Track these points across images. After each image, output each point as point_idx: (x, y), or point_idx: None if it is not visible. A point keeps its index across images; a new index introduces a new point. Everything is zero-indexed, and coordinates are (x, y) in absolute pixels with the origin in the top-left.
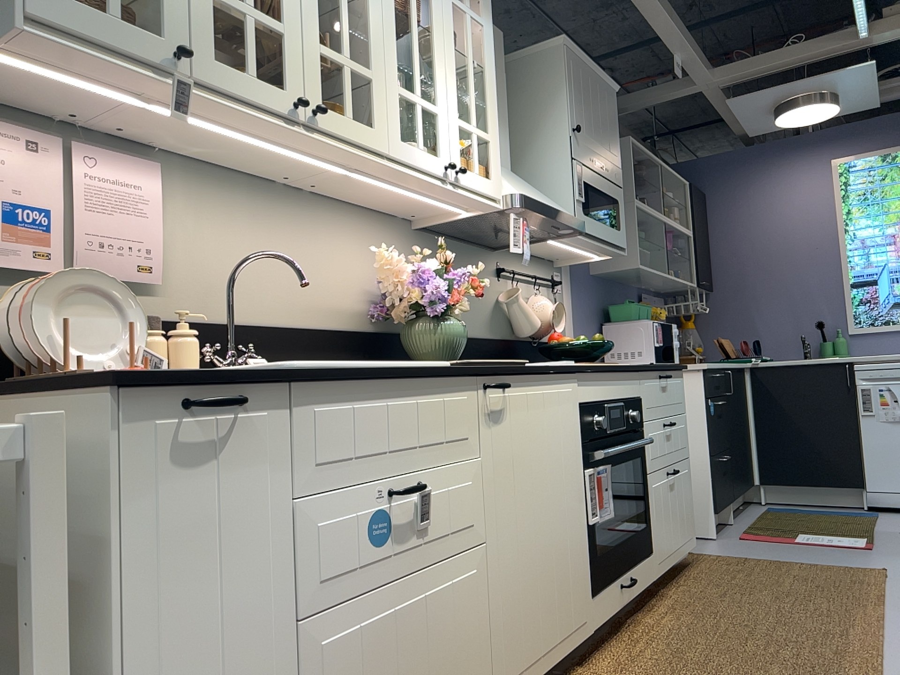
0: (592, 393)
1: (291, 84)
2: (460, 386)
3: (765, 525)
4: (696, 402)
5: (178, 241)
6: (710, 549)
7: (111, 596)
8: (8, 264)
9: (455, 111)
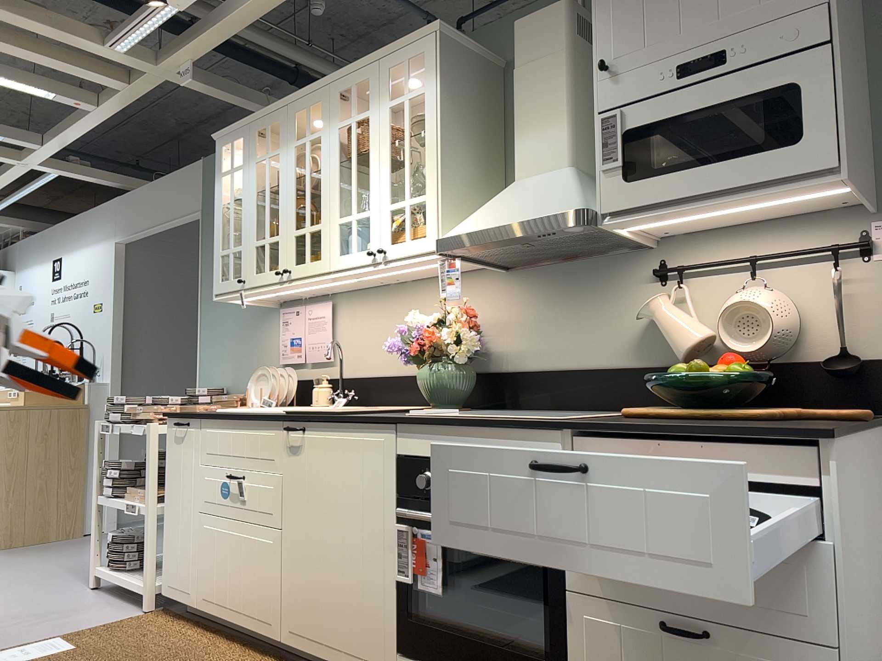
0: (420, 448)
1: (280, 264)
2: (271, 426)
3: None
4: None
5: (342, 336)
6: None
7: (166, 476)
8: (292, 361)
9: (385, 201)
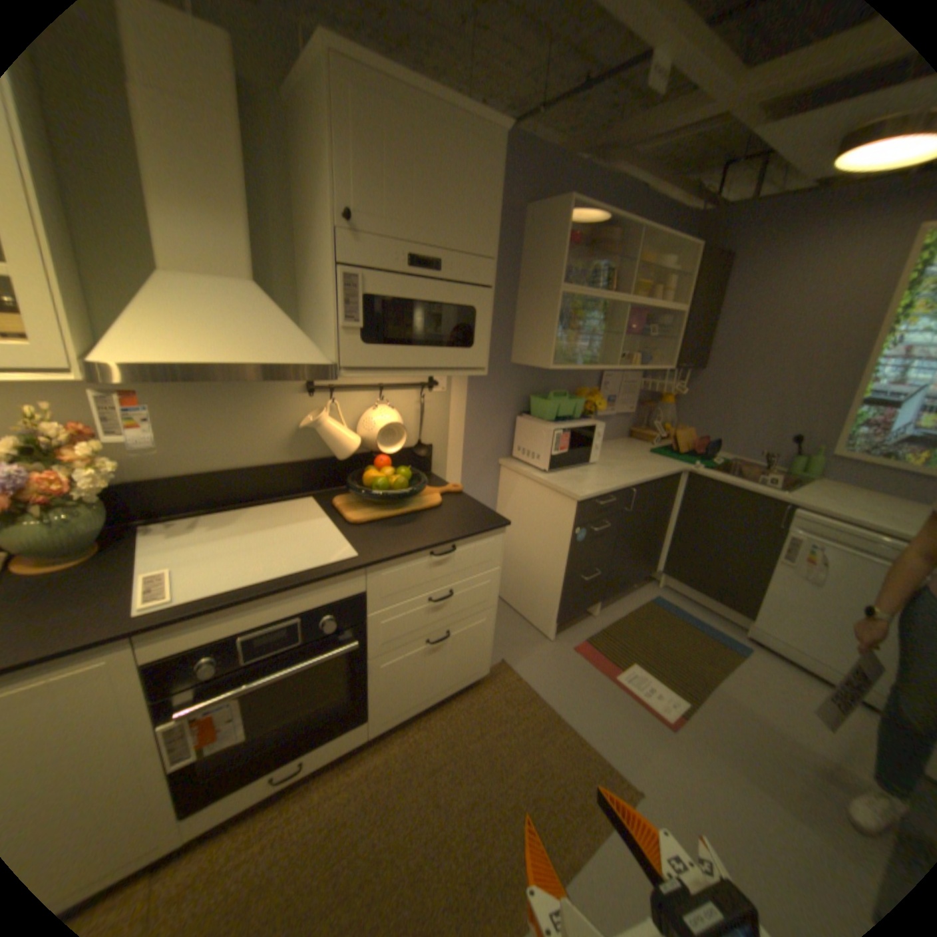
0: (188, 641)
1: None
2: None
3: (621, 632)
4: (564, 525)
5: None
6: (526, 661)
7: None
8: None
9: None
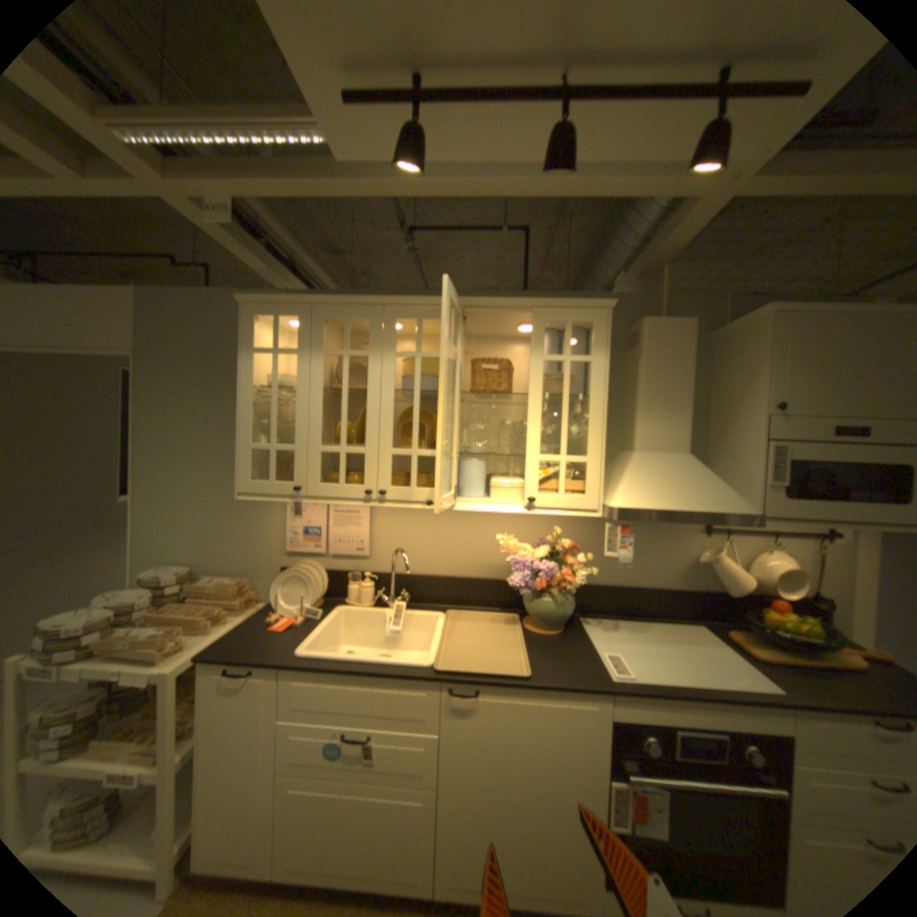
0: (645, 718)
1: (368, 481)
2: (421, 686)
3: None
4: None
5: (382, 533)
6: None
7: (197, 734)
8: (307, 550)
9: (534, 451)
